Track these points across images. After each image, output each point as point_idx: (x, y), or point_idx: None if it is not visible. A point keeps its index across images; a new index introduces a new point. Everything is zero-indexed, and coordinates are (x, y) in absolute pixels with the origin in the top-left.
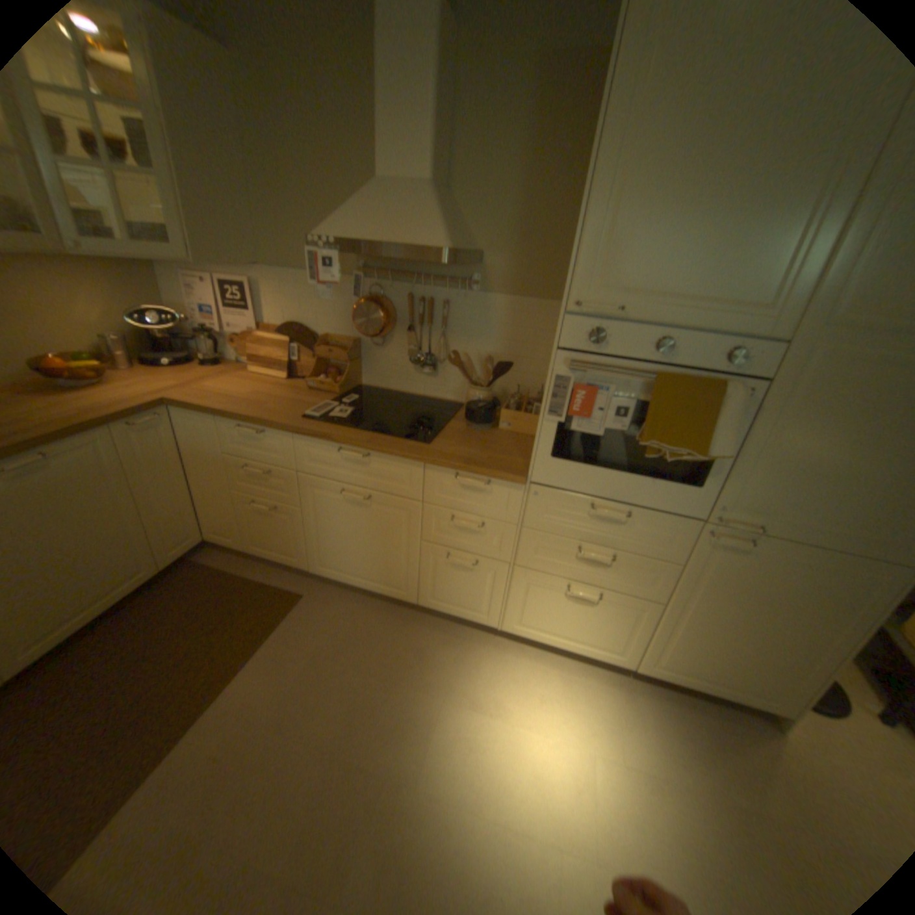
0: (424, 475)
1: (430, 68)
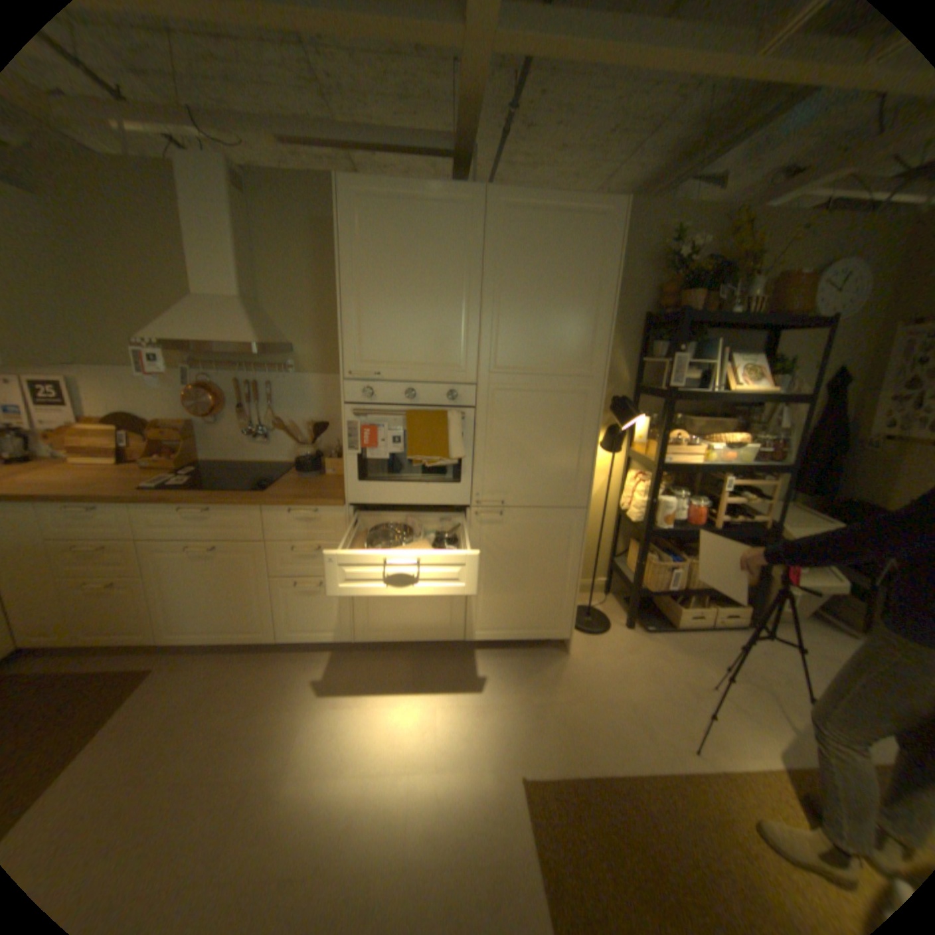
0: (262, 517)
1: (225, 226)
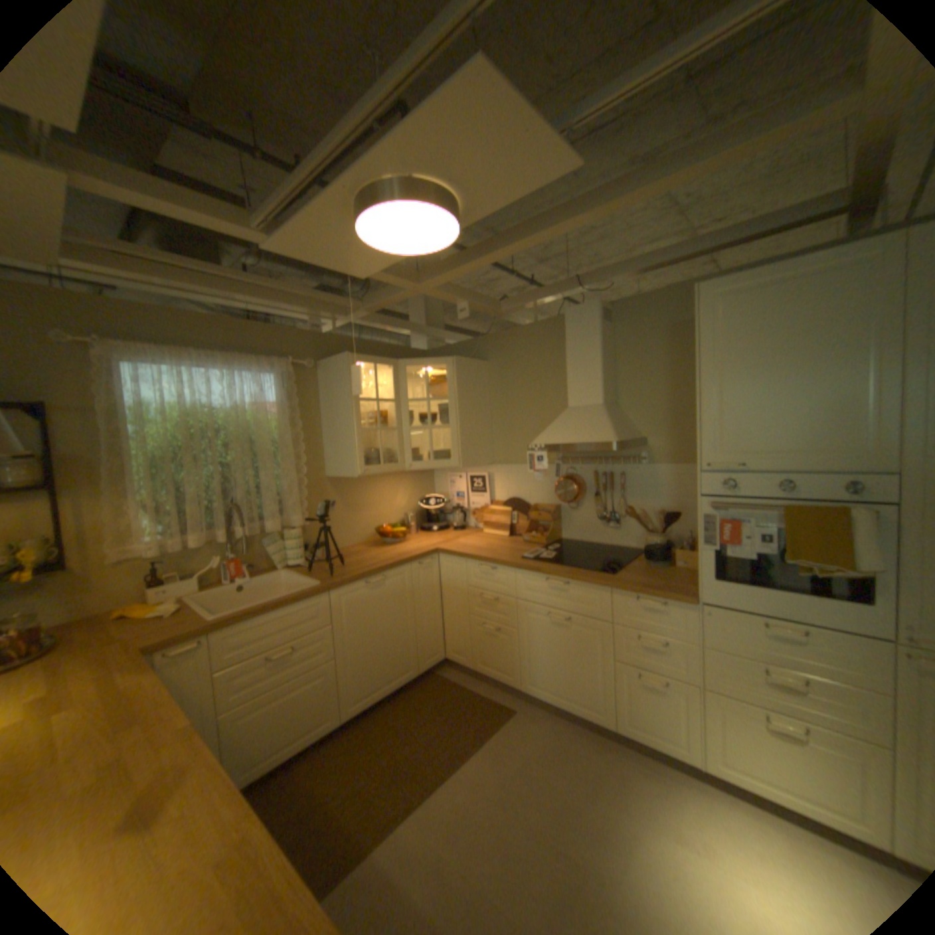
0: (612, 599)
1: (597, 350)
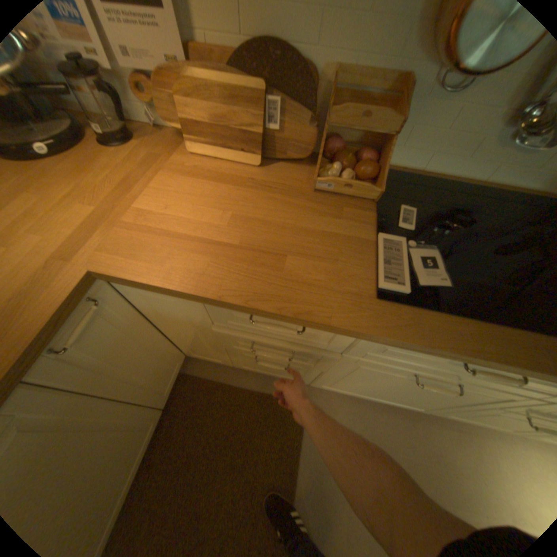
0: None
1: None
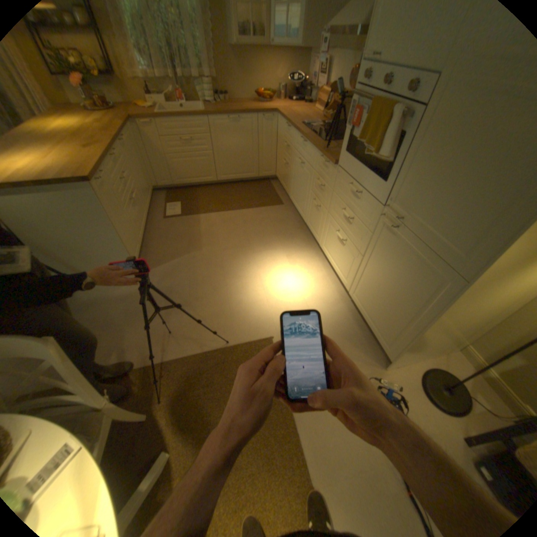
0: (316, 156)
1: None
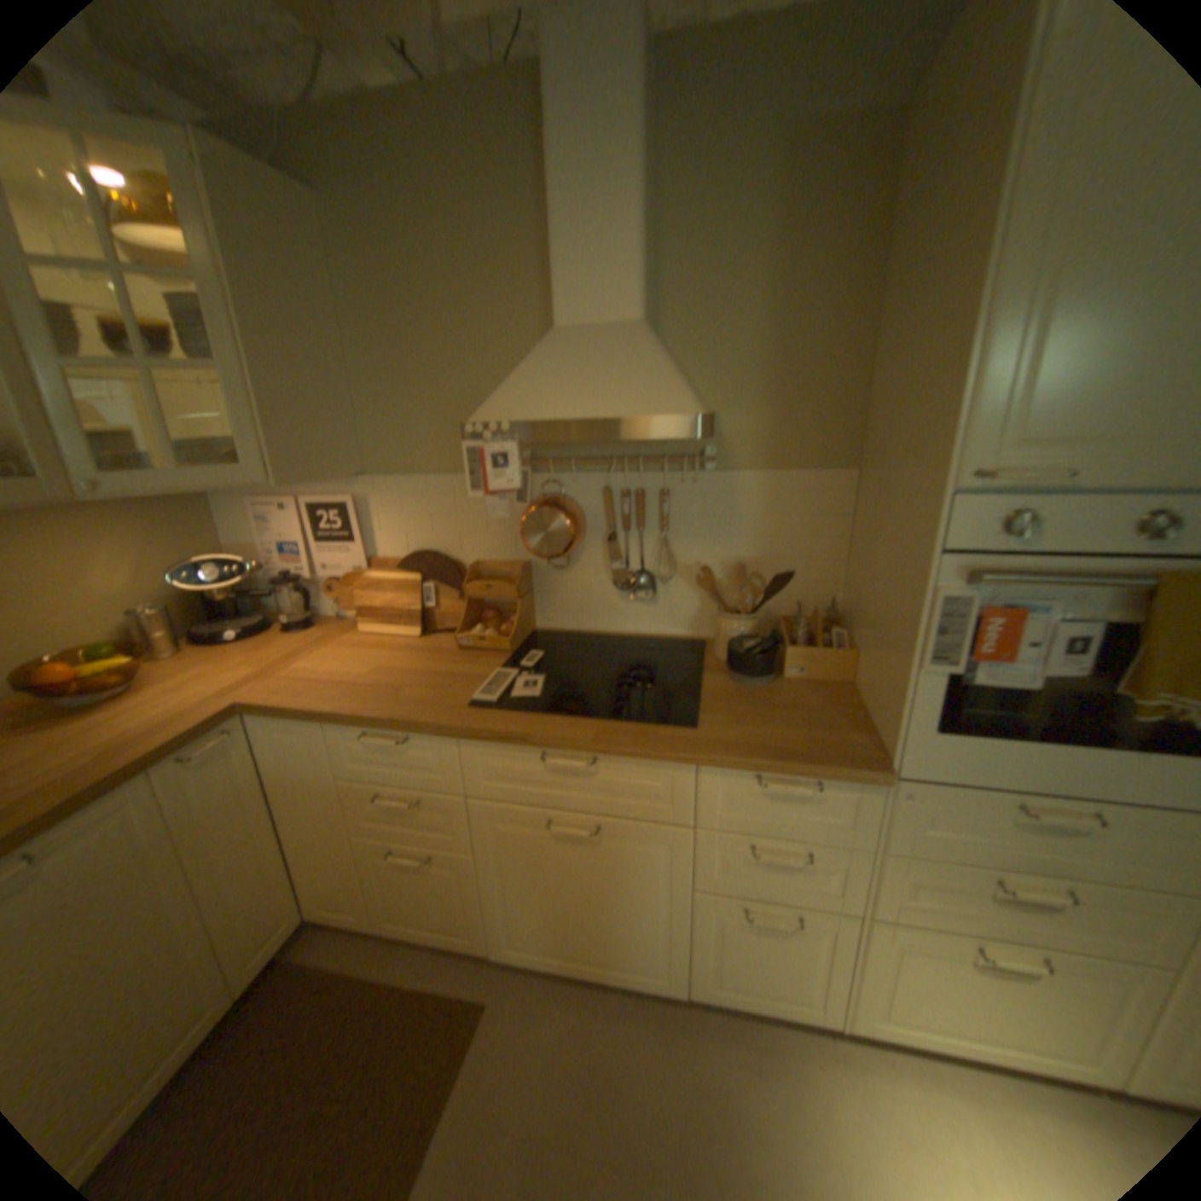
0: (696, 781)
1: (634, 159)
